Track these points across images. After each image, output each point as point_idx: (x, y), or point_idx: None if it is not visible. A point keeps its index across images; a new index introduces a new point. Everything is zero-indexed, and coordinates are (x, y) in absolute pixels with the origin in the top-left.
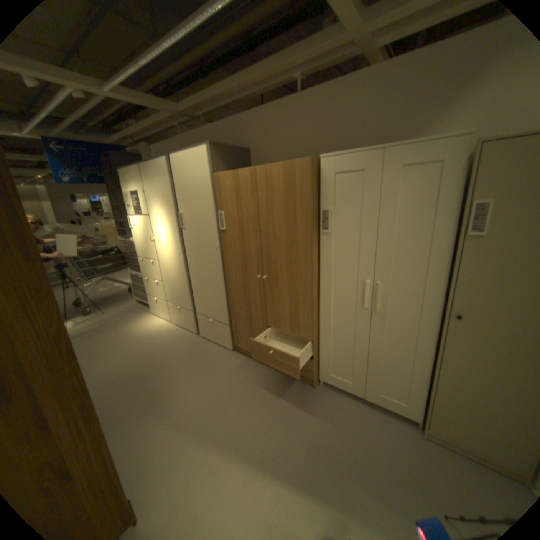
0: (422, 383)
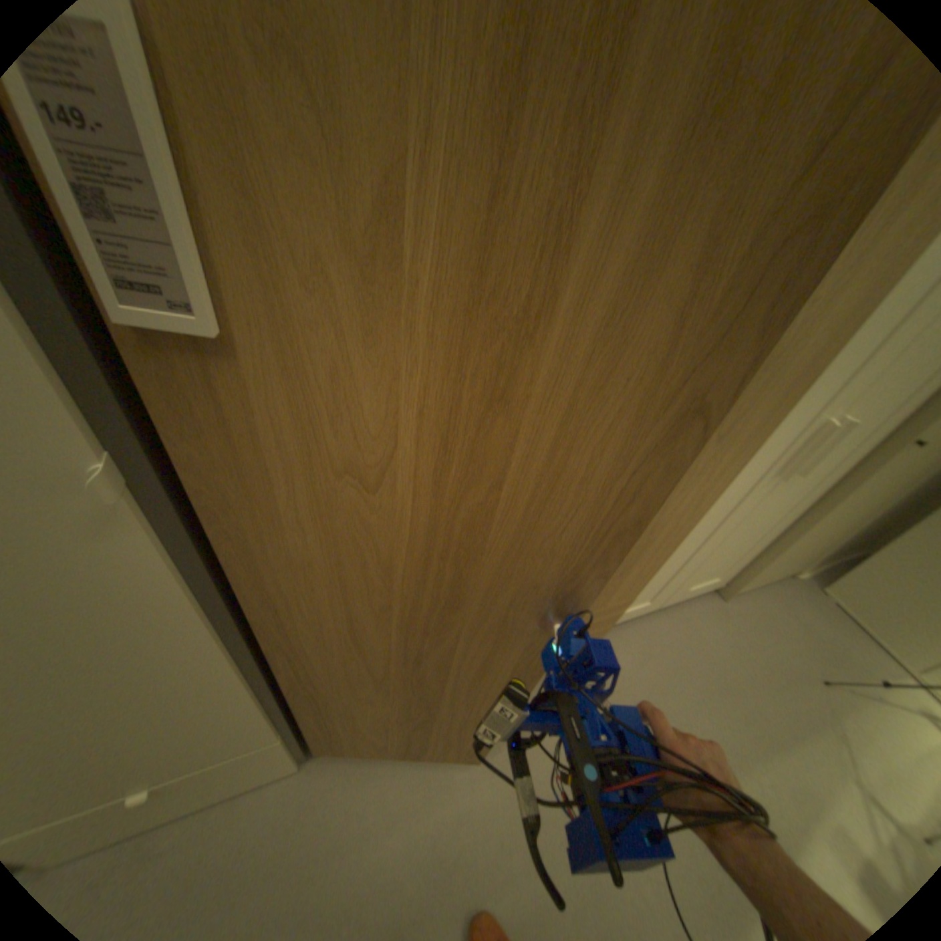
0: (764, 544)
